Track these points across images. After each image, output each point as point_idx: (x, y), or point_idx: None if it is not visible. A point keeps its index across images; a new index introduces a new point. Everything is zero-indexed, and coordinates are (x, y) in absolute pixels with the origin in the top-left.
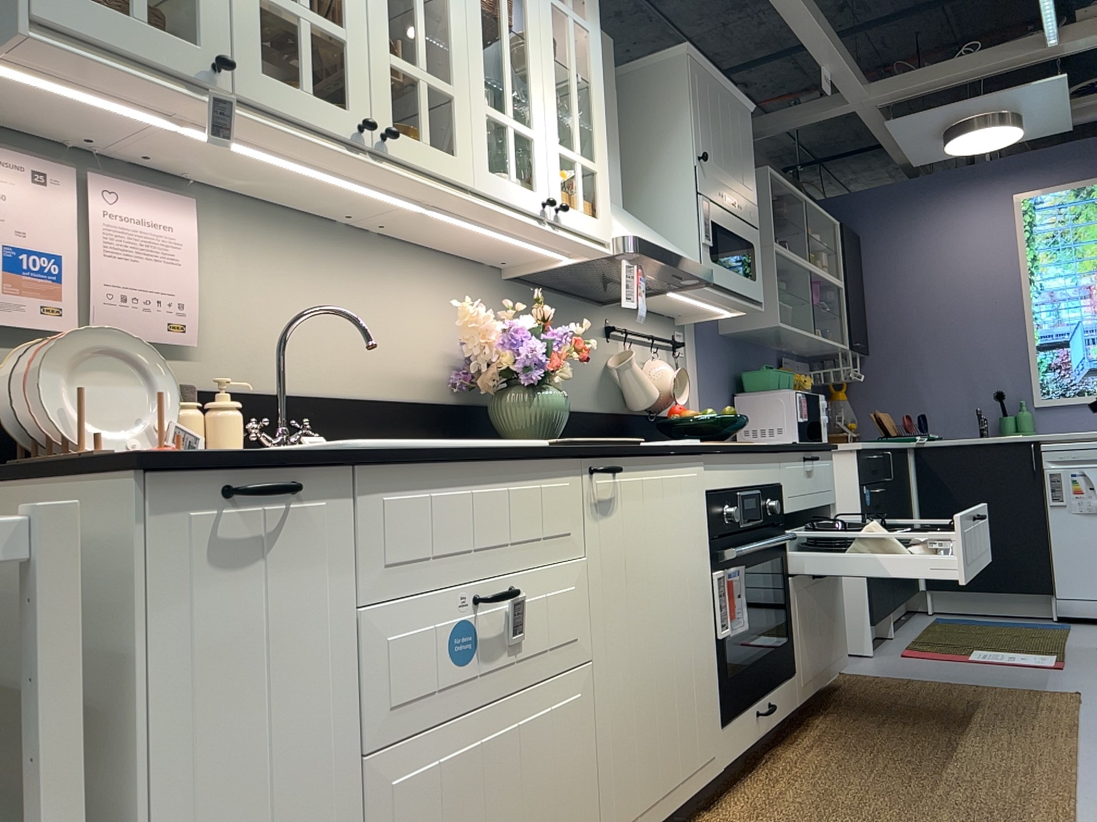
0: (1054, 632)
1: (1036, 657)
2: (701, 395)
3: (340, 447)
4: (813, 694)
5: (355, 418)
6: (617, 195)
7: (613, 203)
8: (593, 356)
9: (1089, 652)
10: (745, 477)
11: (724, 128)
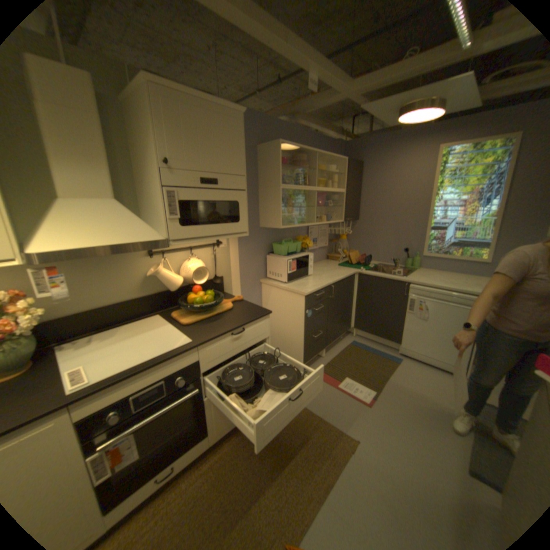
0: (391, 367)
1: (366, 393)
2: (239, 261)
3: None
4: (226, 433)
5: None
6: (99, 191)
7: (93, 198)
8: (132, 270)
9: (393, 392)
10: (141, 384)
11: (200, 130)
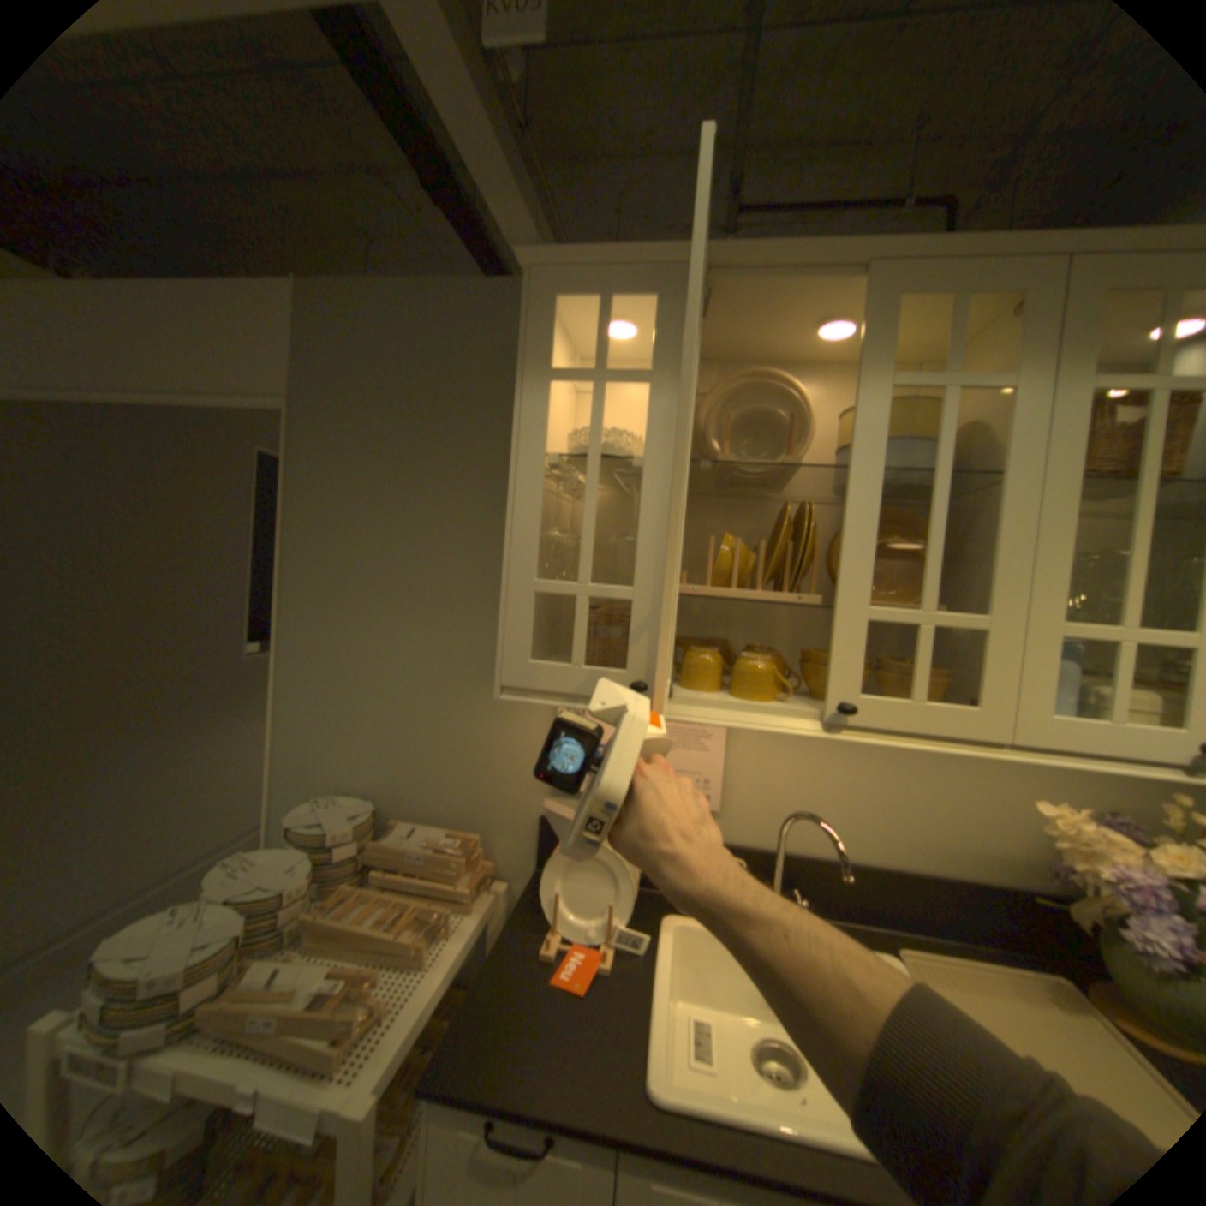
0: None
1: None
2: None
3: (647, 1094)
4: None
5: (886, 890)
6: None
7: None
8: None
9: None
10: None
11: None
